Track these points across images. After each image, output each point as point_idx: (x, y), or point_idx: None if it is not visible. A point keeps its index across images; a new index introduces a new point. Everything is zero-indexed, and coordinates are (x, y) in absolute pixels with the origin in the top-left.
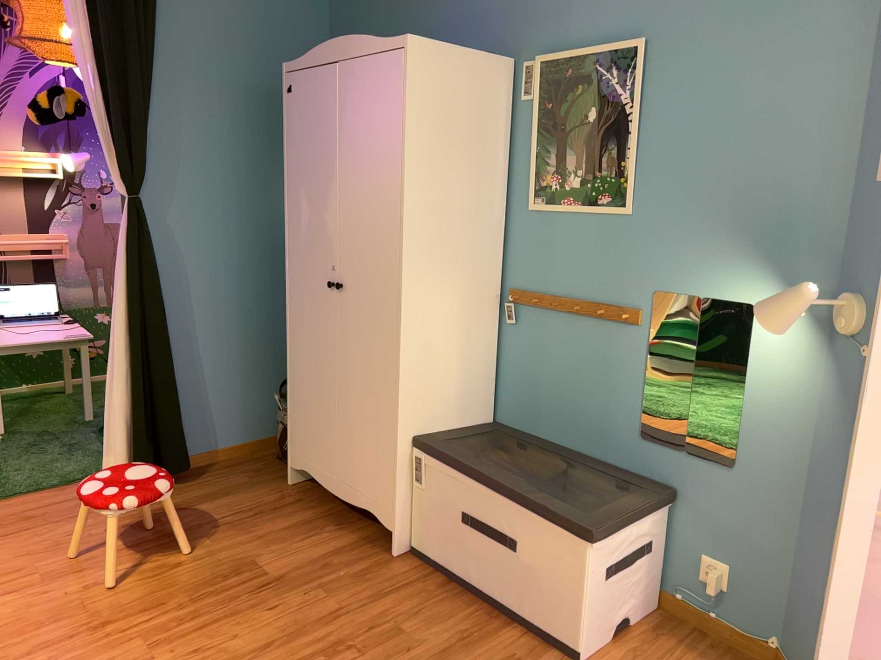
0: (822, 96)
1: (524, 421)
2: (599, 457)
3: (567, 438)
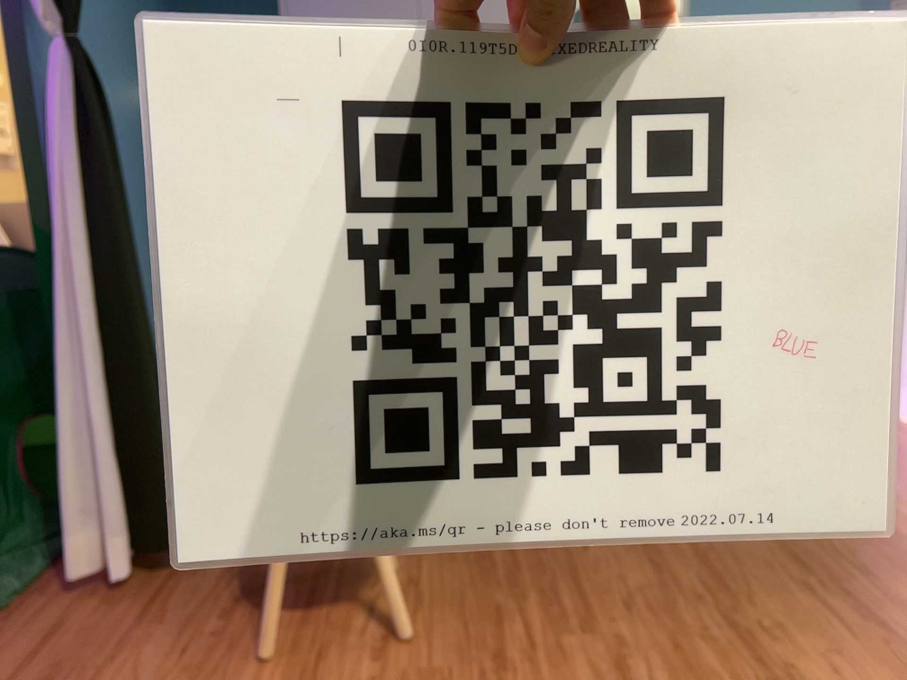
0: None
1: None
2: None
3: None
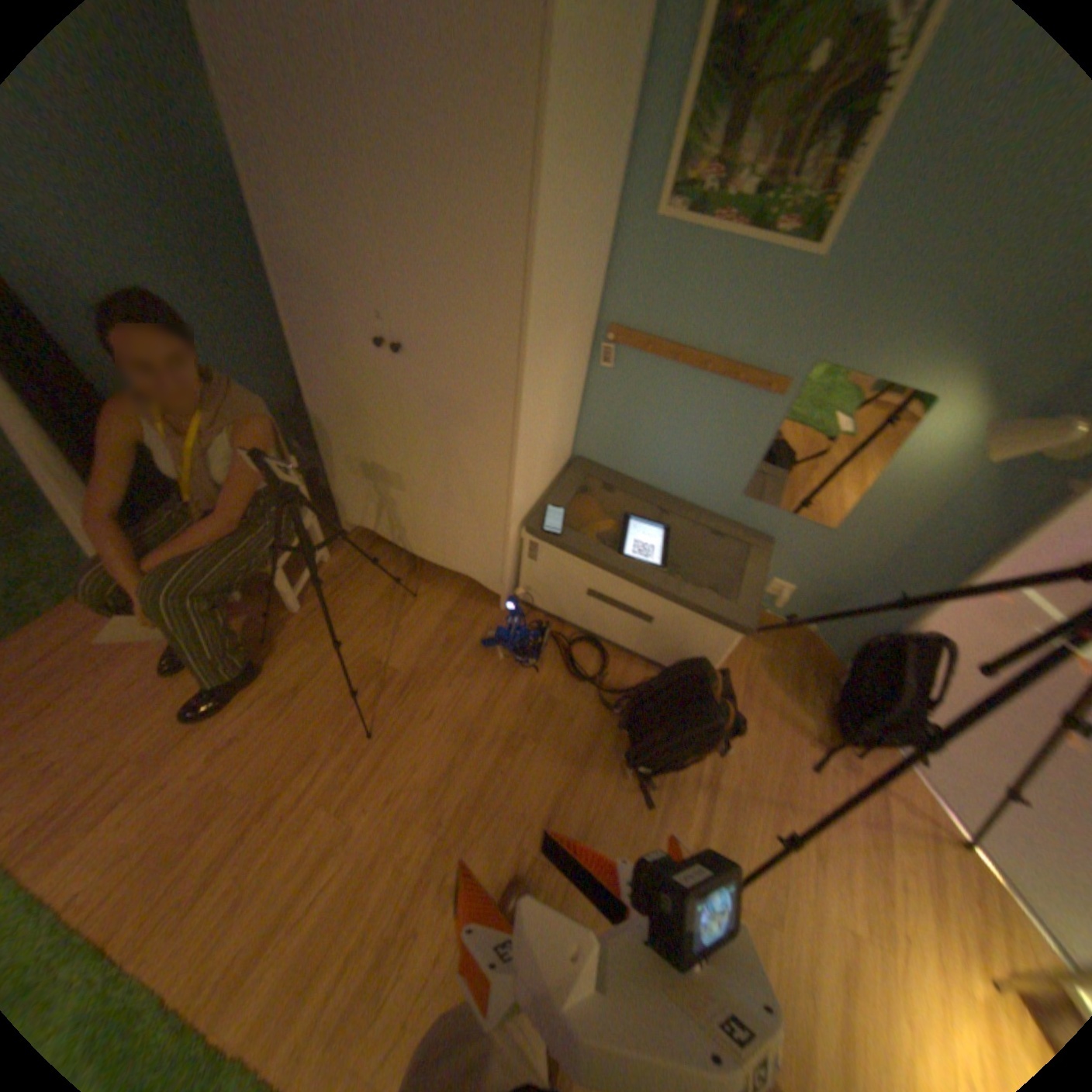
0: None
1: (607, 466)
2: (691, 505)
3: (658, 486)
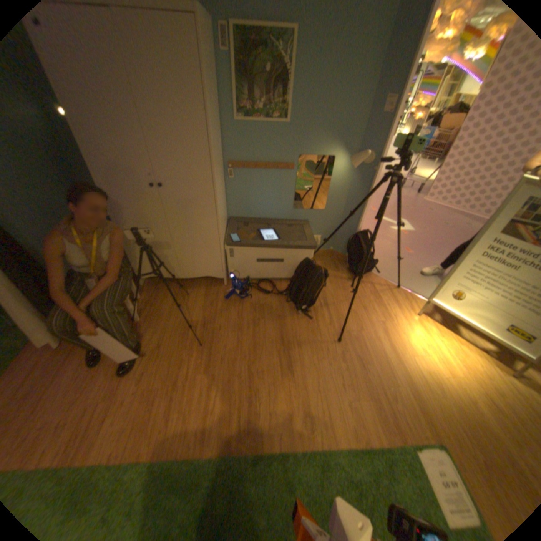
0: (366, 73)
1: (242, 216)
2: (277, 219)
3: (263, 217)
